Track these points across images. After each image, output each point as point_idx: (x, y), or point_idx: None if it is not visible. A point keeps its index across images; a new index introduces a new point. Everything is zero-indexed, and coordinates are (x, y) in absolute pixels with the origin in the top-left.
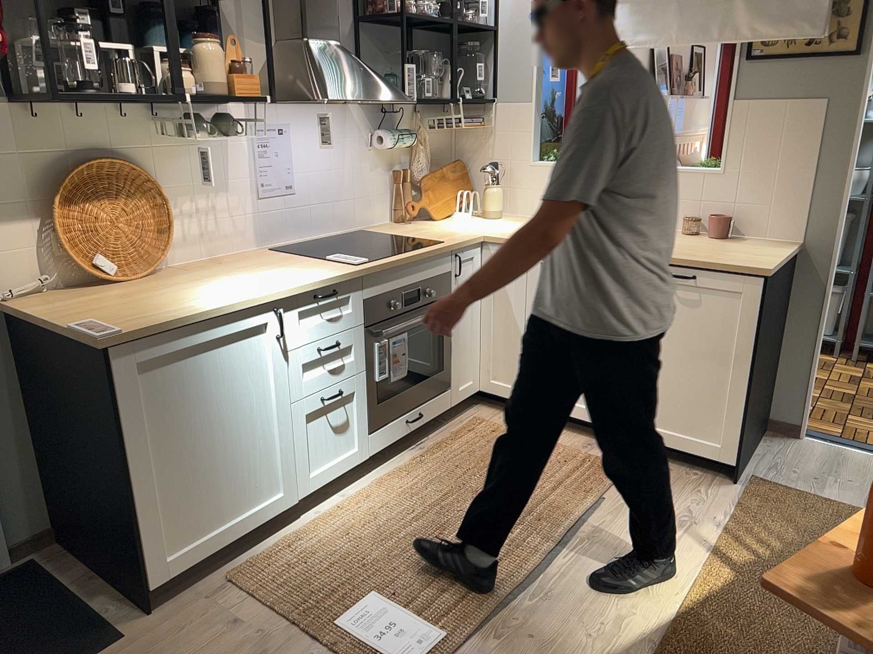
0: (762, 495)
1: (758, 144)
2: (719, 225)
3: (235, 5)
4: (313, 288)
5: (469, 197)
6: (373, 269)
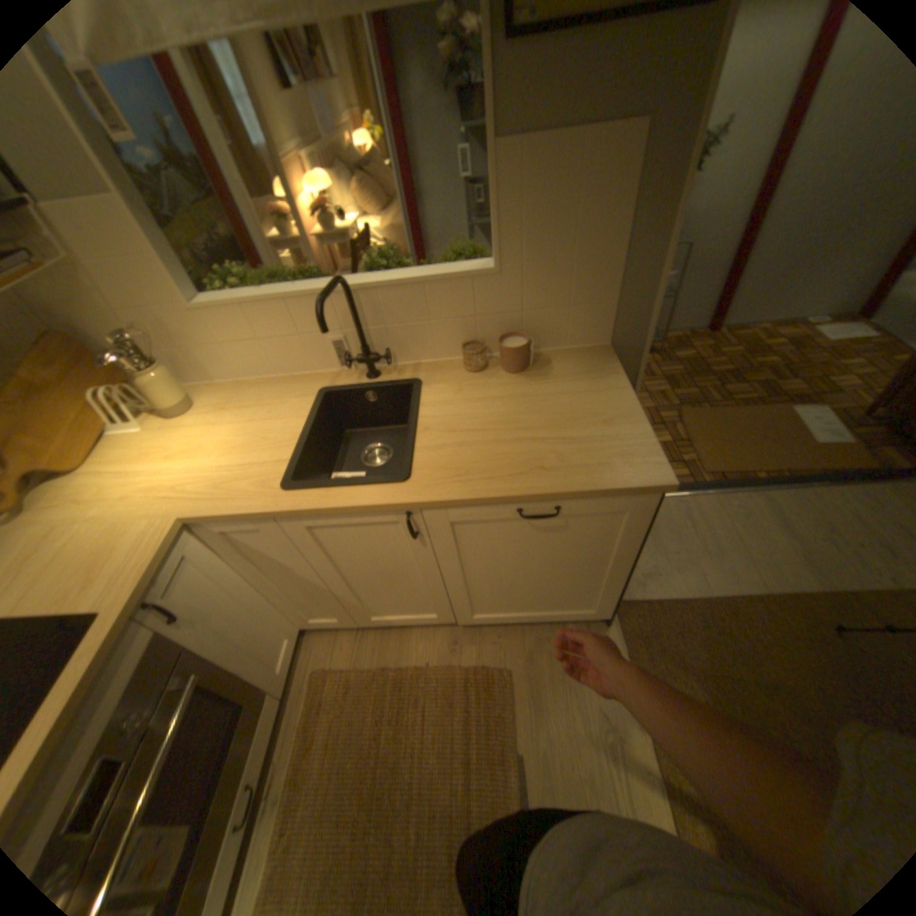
0: (637, 637)
1: (543, 220)
2: (516, 360)
3: None
4: None
5: (115, 386)
6: None
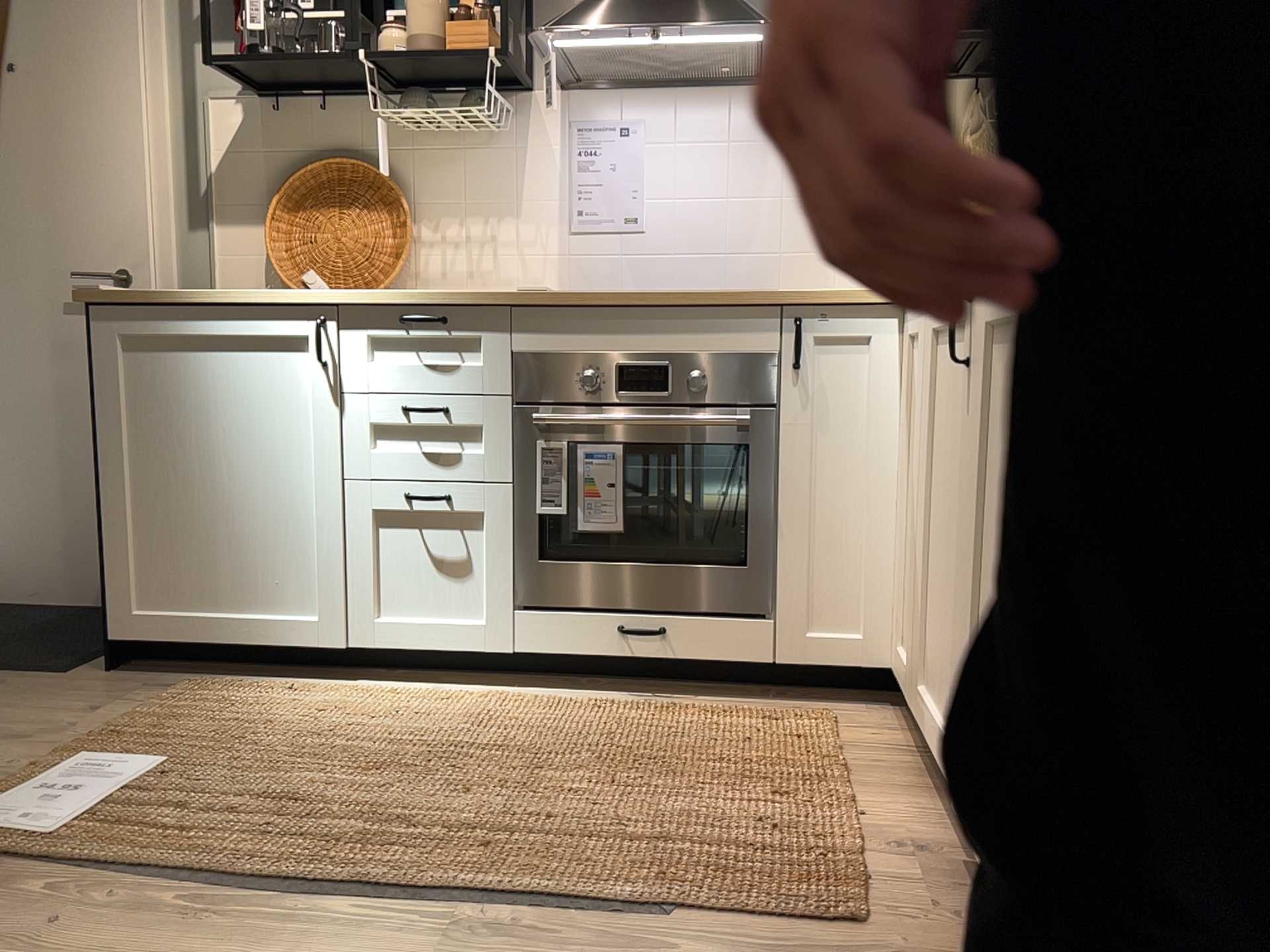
0: None
1: None
2: None
3: None
4: (397, 305)
5: None
6: (531, 299)
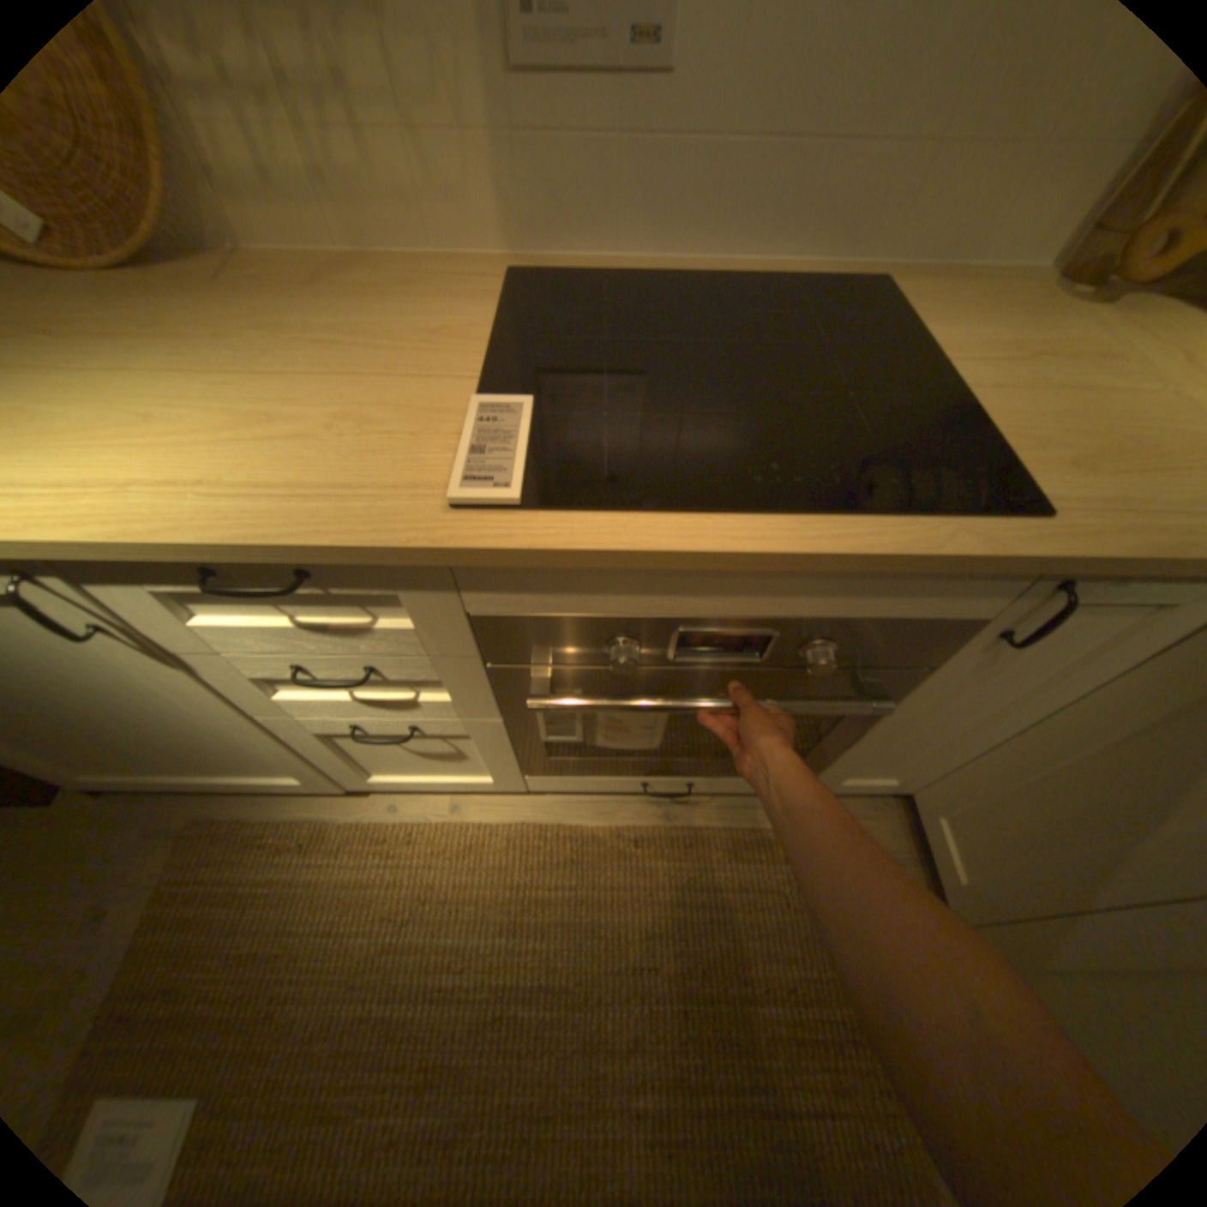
0: None
1: None
2: None
3: None
4: (173, 554)
5: None
6: (494, 558)
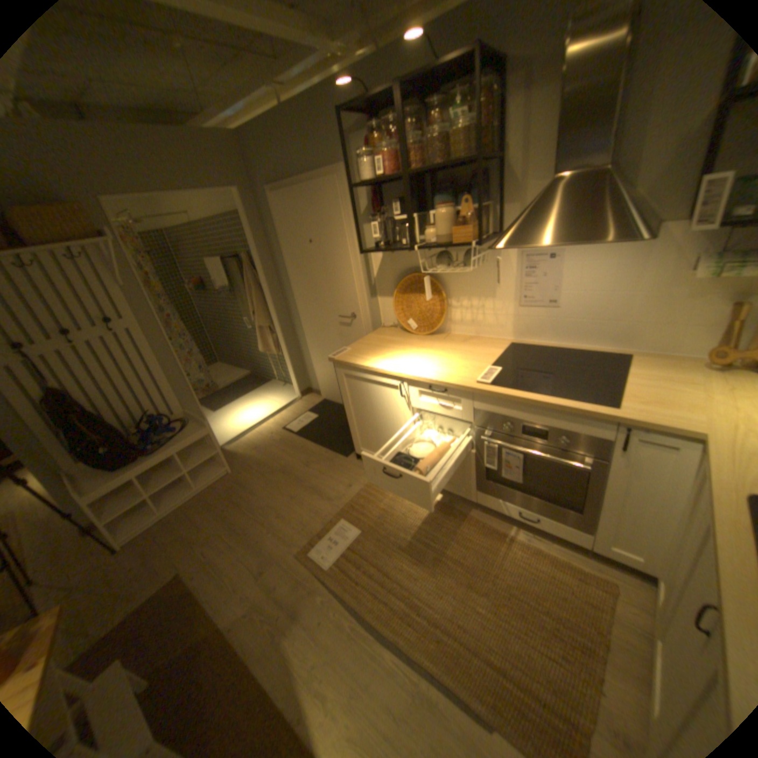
0: None
1: None
2: None
3: (521, 152)
4: (427, 381)
5: None
6: (481, 391)
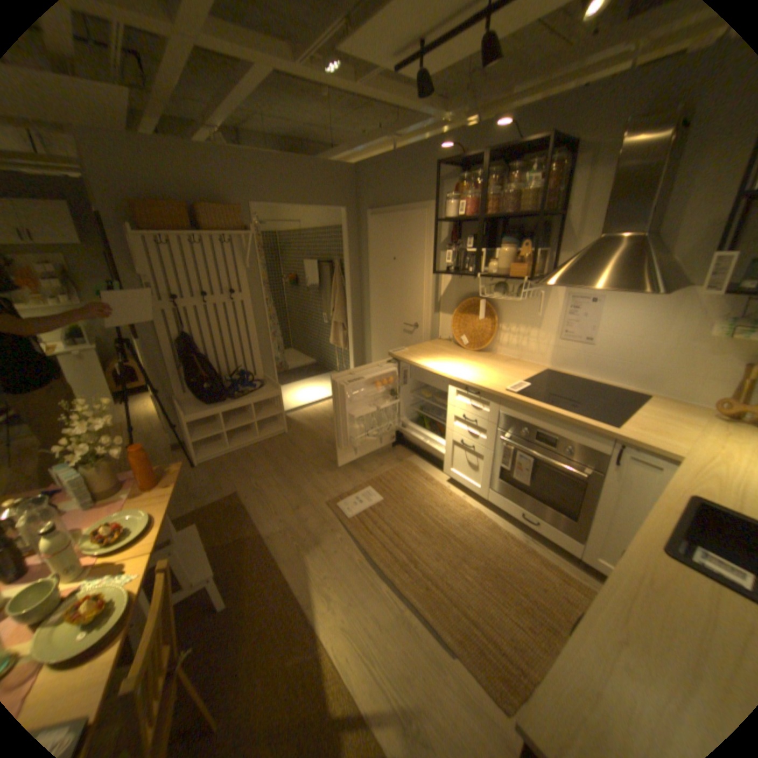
0: None
1: None
2: None
3: (581, 213)
4: (465, 383)
5: None
6: (507, 398)
